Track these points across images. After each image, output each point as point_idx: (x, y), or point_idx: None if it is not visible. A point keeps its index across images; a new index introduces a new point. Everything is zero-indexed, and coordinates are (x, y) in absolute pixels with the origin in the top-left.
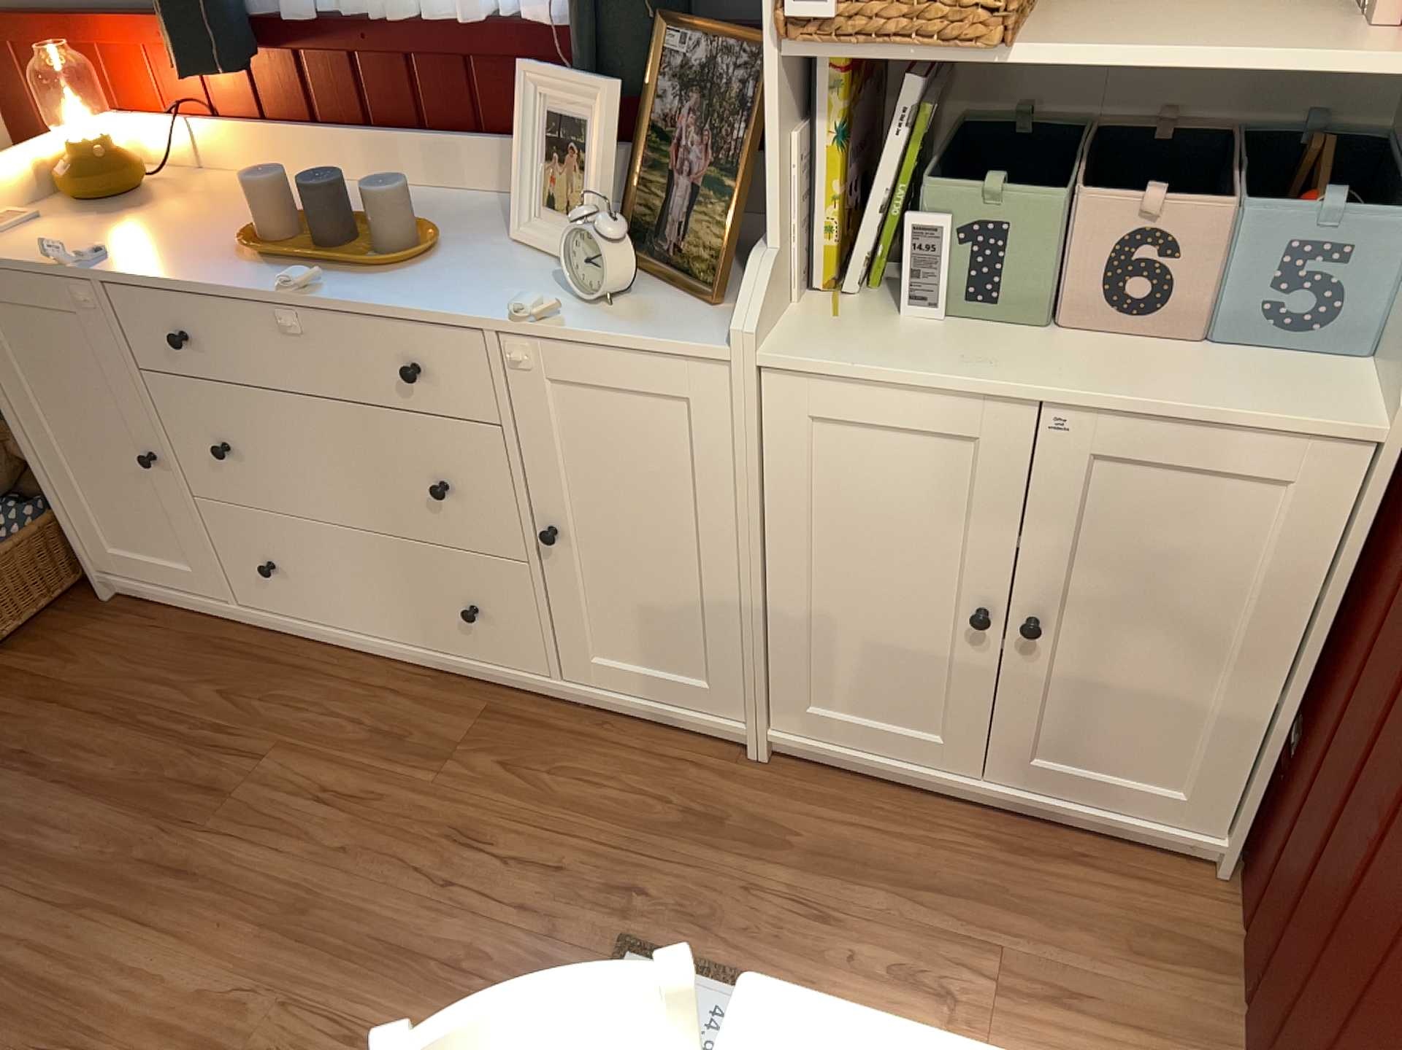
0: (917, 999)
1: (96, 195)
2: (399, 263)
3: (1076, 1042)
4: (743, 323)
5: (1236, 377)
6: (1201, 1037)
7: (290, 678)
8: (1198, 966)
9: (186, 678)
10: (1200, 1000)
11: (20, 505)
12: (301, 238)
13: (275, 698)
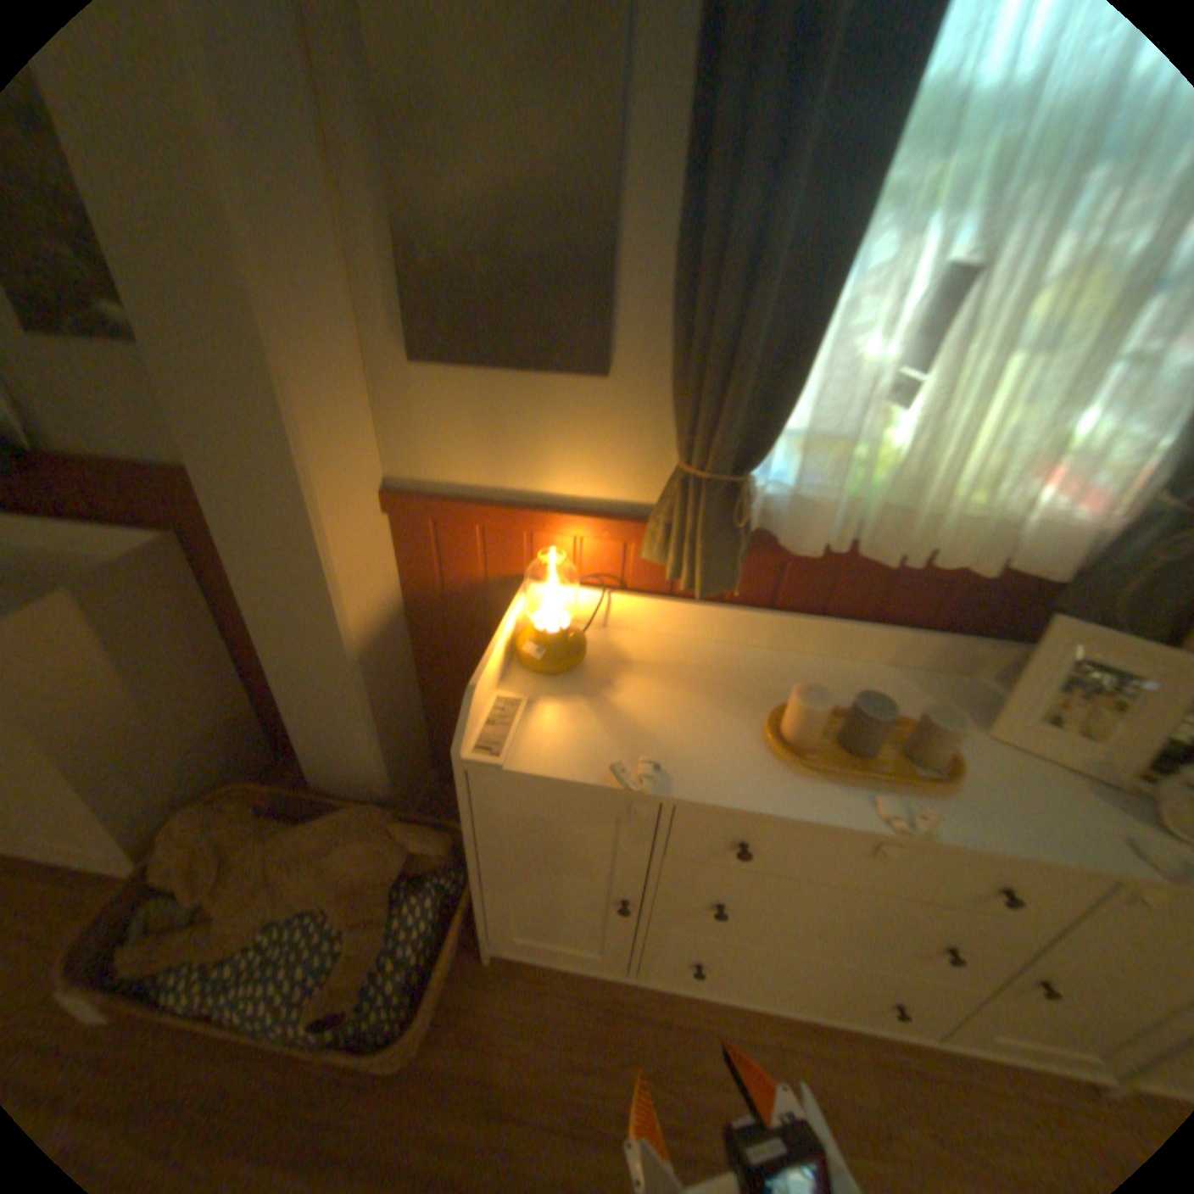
0: None
1: (559, 669)
2: (965, 784)
3: None
4: None
5: None
6: None
7: (695, 1055)
8: None
9: (603, 1070)
10: None
11: (407, 902)
12: (825, 740)
13: (697, 1085)
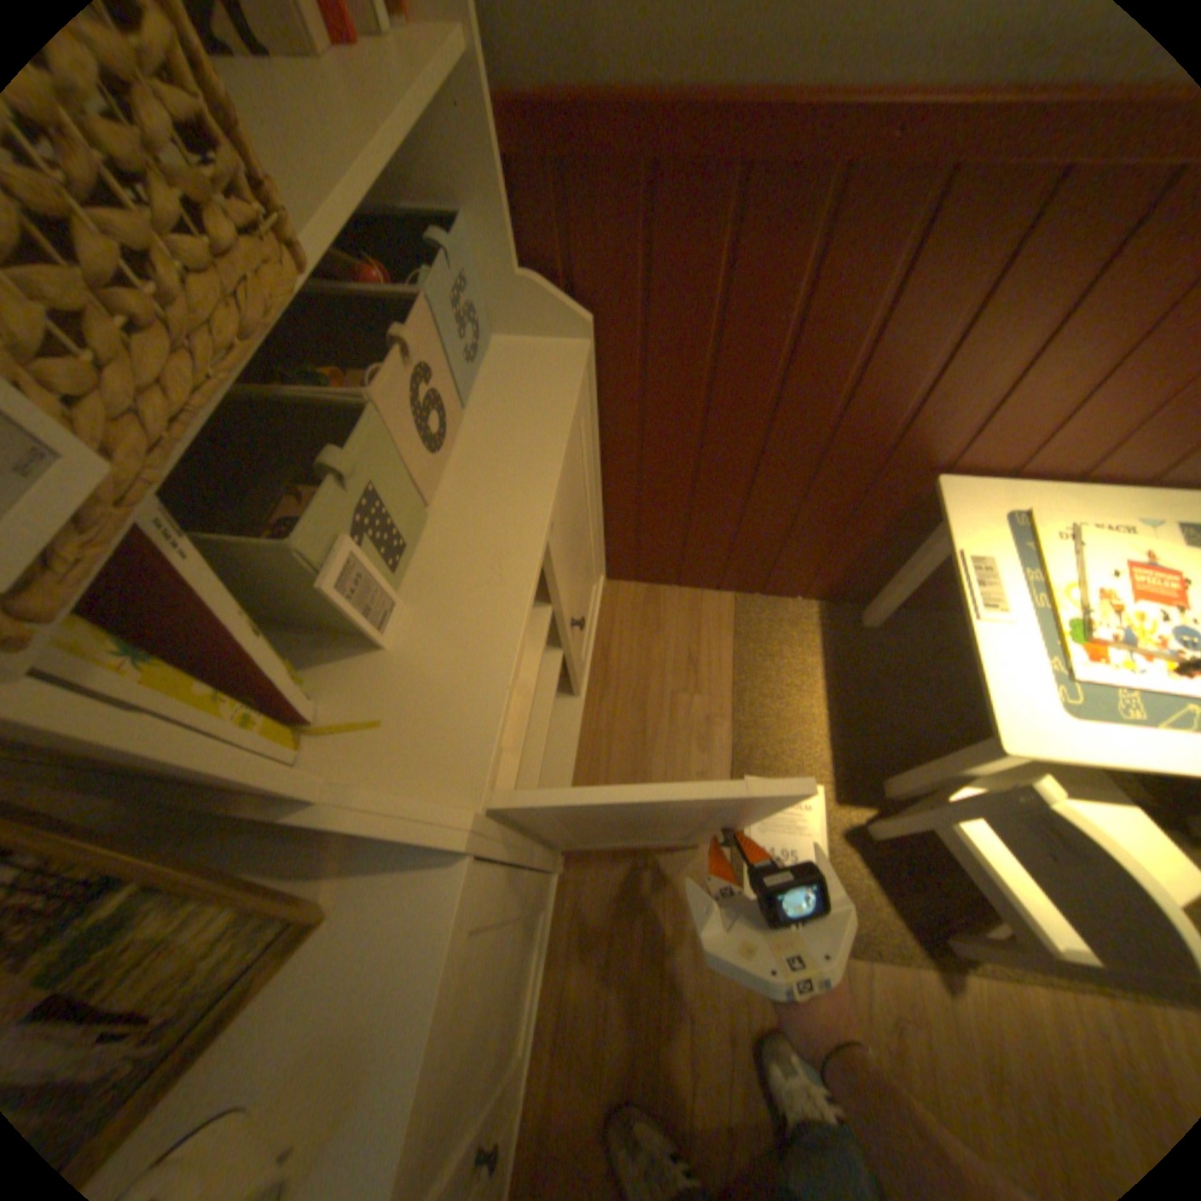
0: (719, 733)
1: None
2: None
3: (718, 655)
4: (447, 833)
5: (514, 396)
6: (698, 603)
7: None
8: (661, 600)
9: None
10: (680, 601)
11: None
12: None
13: None
